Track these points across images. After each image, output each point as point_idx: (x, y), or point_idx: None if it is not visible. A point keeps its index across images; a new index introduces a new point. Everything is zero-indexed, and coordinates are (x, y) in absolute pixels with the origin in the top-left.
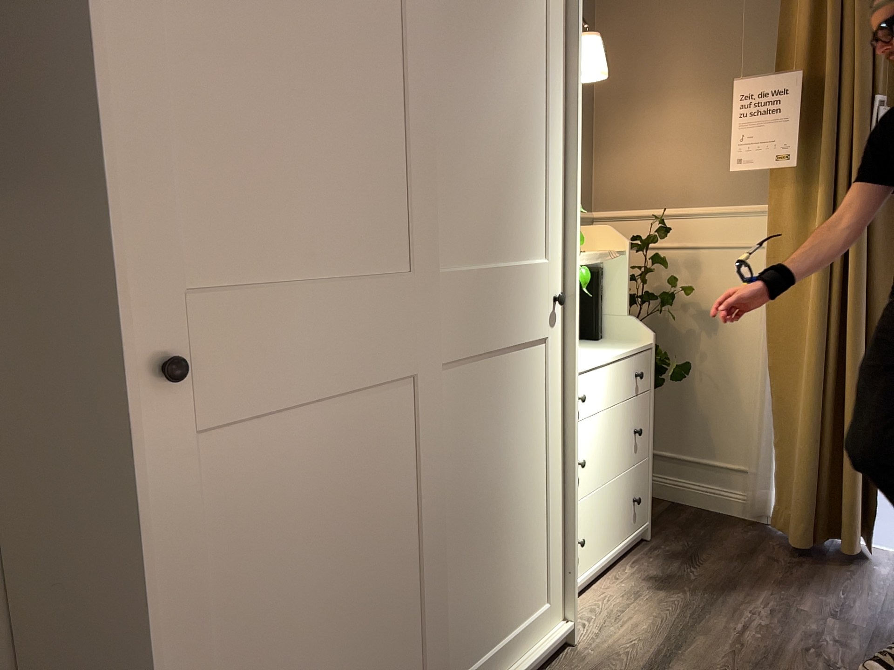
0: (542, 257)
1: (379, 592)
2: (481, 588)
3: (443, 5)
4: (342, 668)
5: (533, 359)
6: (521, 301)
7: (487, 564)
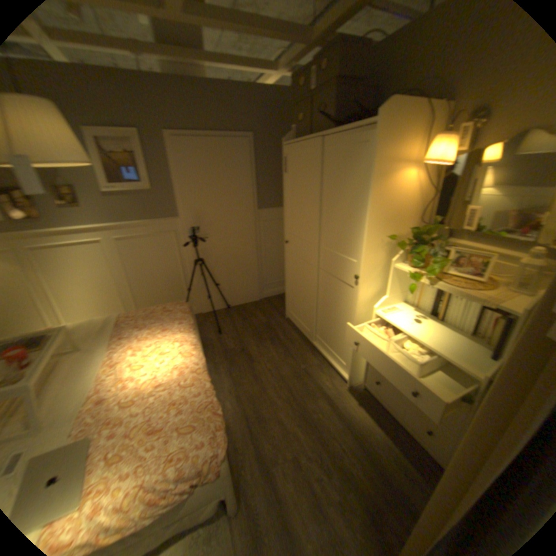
0: (353, 260)
1: (304, 298)
2: (325, 328)
3: (327, 181)
4: (299, 303)
5: (347, 290)
6: (342, 268)
7: (327, 325)
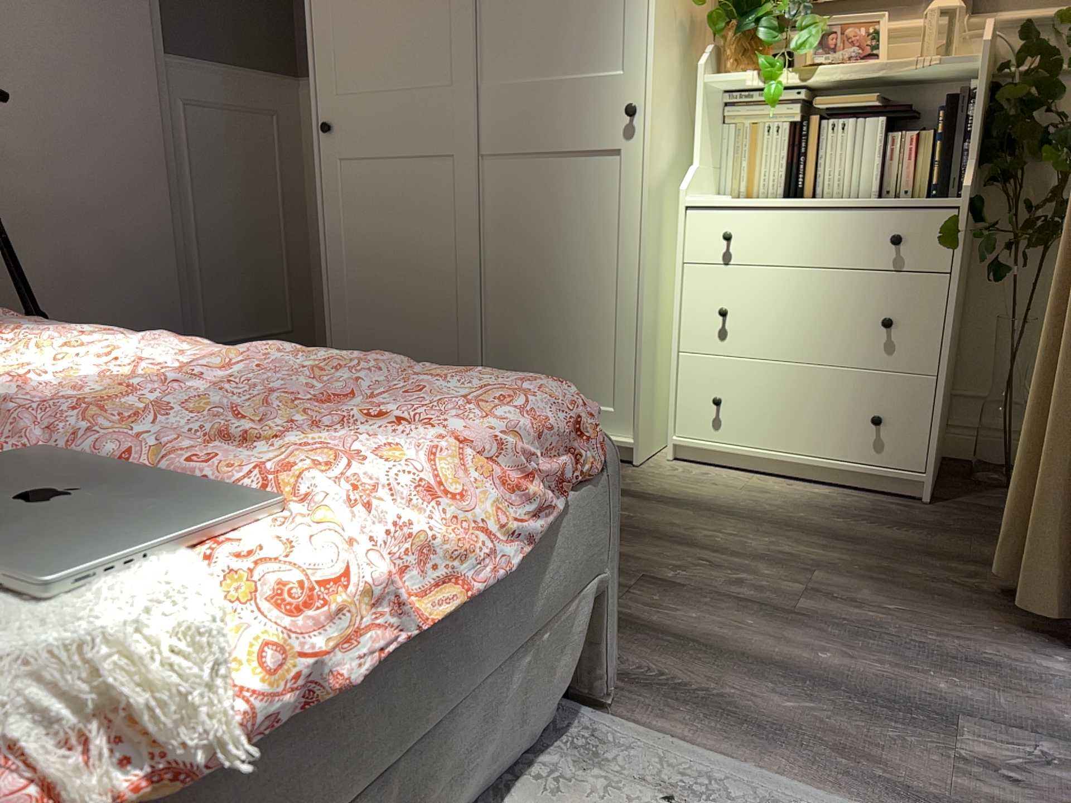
0: (611, 71)
1: (427, 285)
2: (525, 340)
3: None
4: (404, 314)
5: (597, 169)
6: (575, 112)
7: (533, 325)
